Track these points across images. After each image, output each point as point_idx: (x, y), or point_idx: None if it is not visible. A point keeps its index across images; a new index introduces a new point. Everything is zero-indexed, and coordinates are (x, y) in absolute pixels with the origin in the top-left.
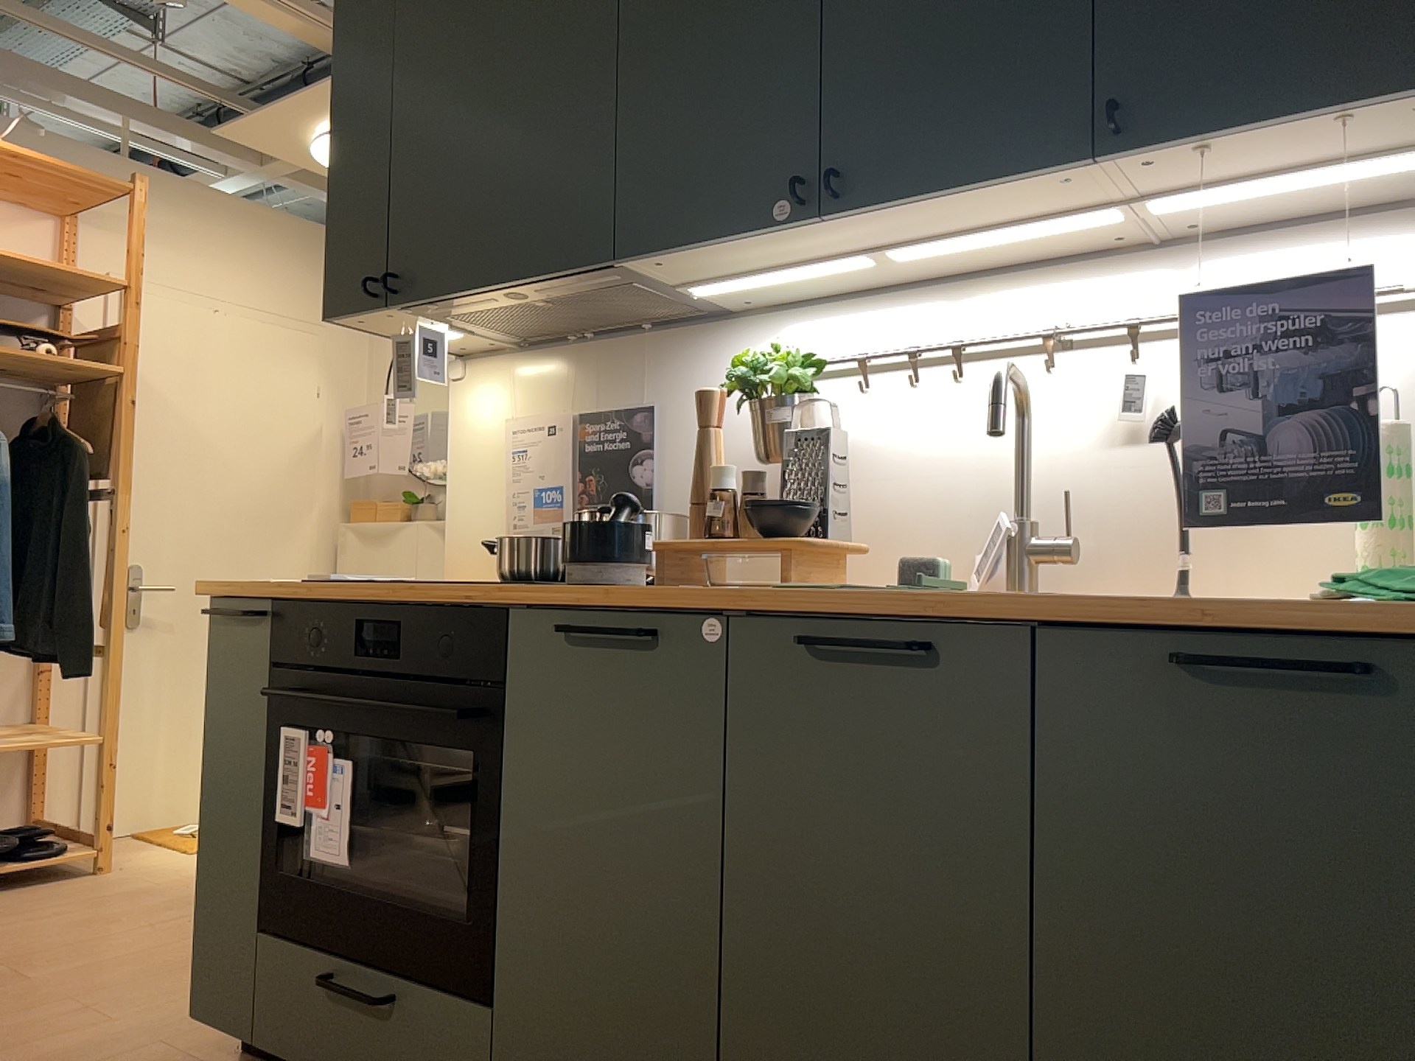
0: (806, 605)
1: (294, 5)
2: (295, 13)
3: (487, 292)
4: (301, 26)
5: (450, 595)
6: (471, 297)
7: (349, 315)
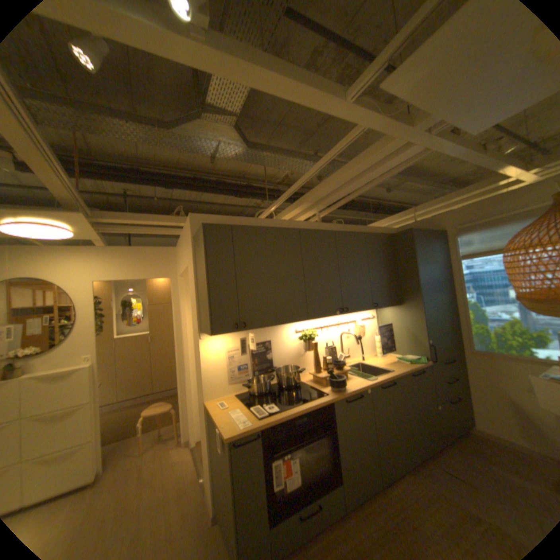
0: (382, 382)
1: (71, 185)
2: (68, 187)
3: (271, 326)
4: (66, 191)
5: (318, 405)
6: (265, 327)
7: (220, 334)
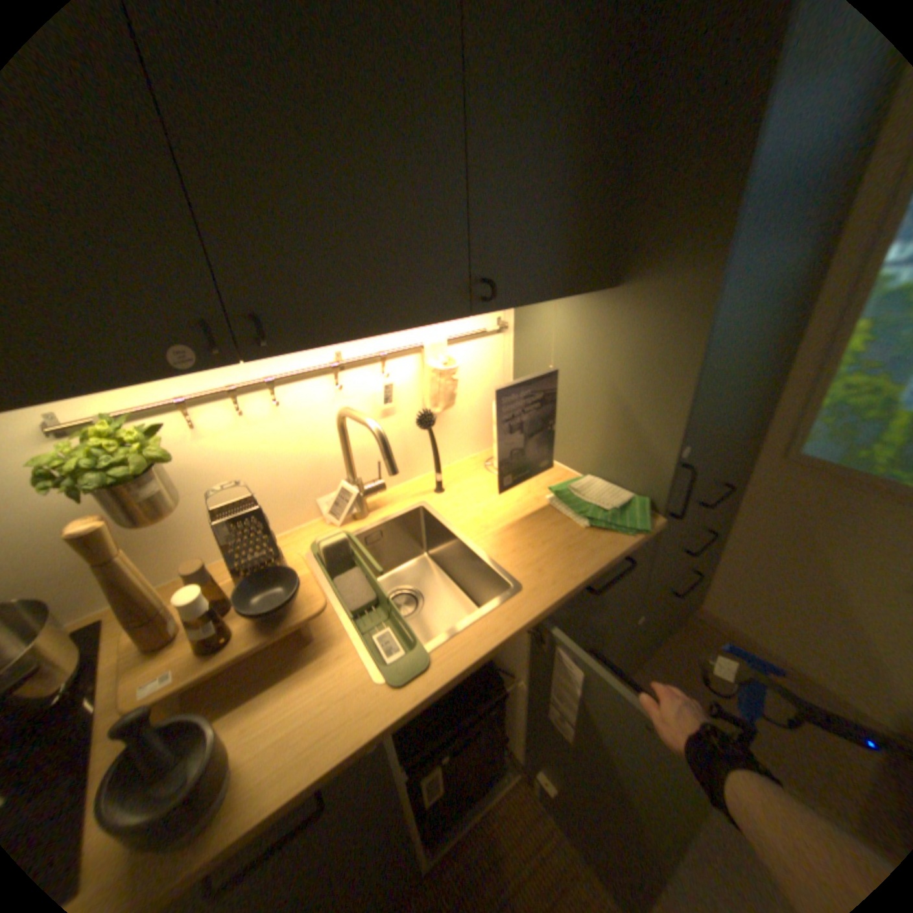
0: (444, 689)
1: None
2: None
3: None
4: None
5: None
6: None
7: None
